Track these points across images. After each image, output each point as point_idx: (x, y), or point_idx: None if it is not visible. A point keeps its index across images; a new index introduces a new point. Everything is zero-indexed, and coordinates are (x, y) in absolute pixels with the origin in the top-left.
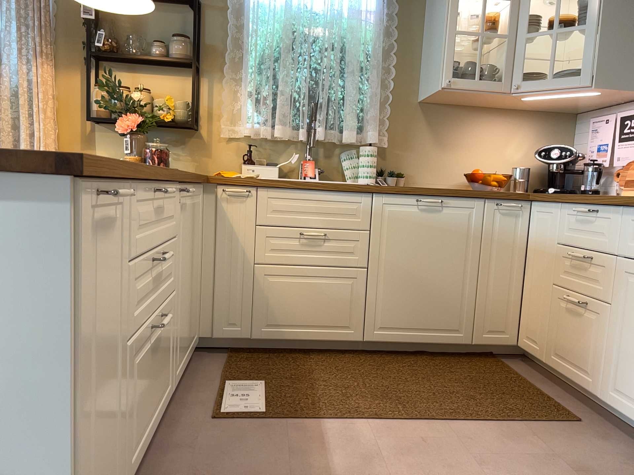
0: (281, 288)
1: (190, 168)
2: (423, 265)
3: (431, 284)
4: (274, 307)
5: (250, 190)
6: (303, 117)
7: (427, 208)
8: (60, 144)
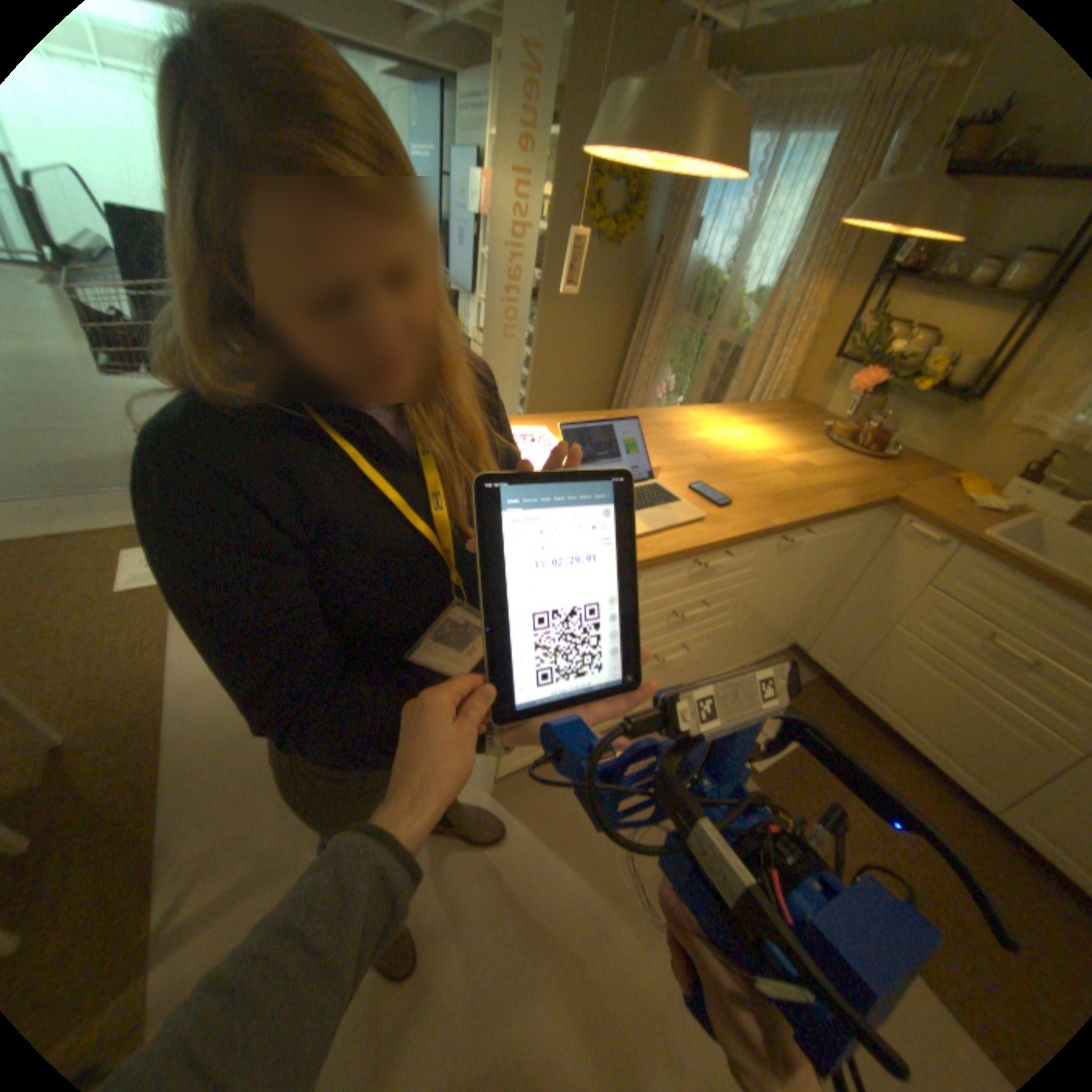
0: (918, 673)
1: (936, 448)
2: None
3: None
4: (894, 682)
5: (952, 541)
6: None
7: None
8: (802, 370)
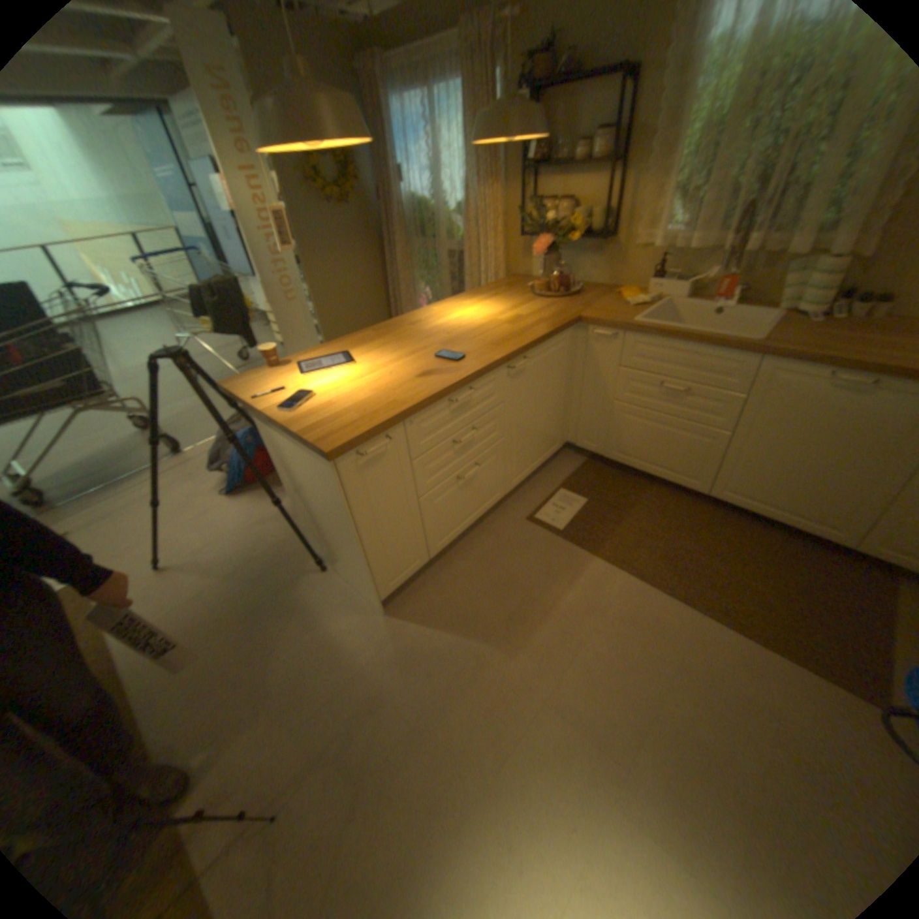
0: (635, 426)
1: (603, 277)
2: (810, 449)
3: (814, 472)
4: (626, 439)
5: (617, 333)
6: (738, 216)
7: (844, 386)
8: (507, 253)
